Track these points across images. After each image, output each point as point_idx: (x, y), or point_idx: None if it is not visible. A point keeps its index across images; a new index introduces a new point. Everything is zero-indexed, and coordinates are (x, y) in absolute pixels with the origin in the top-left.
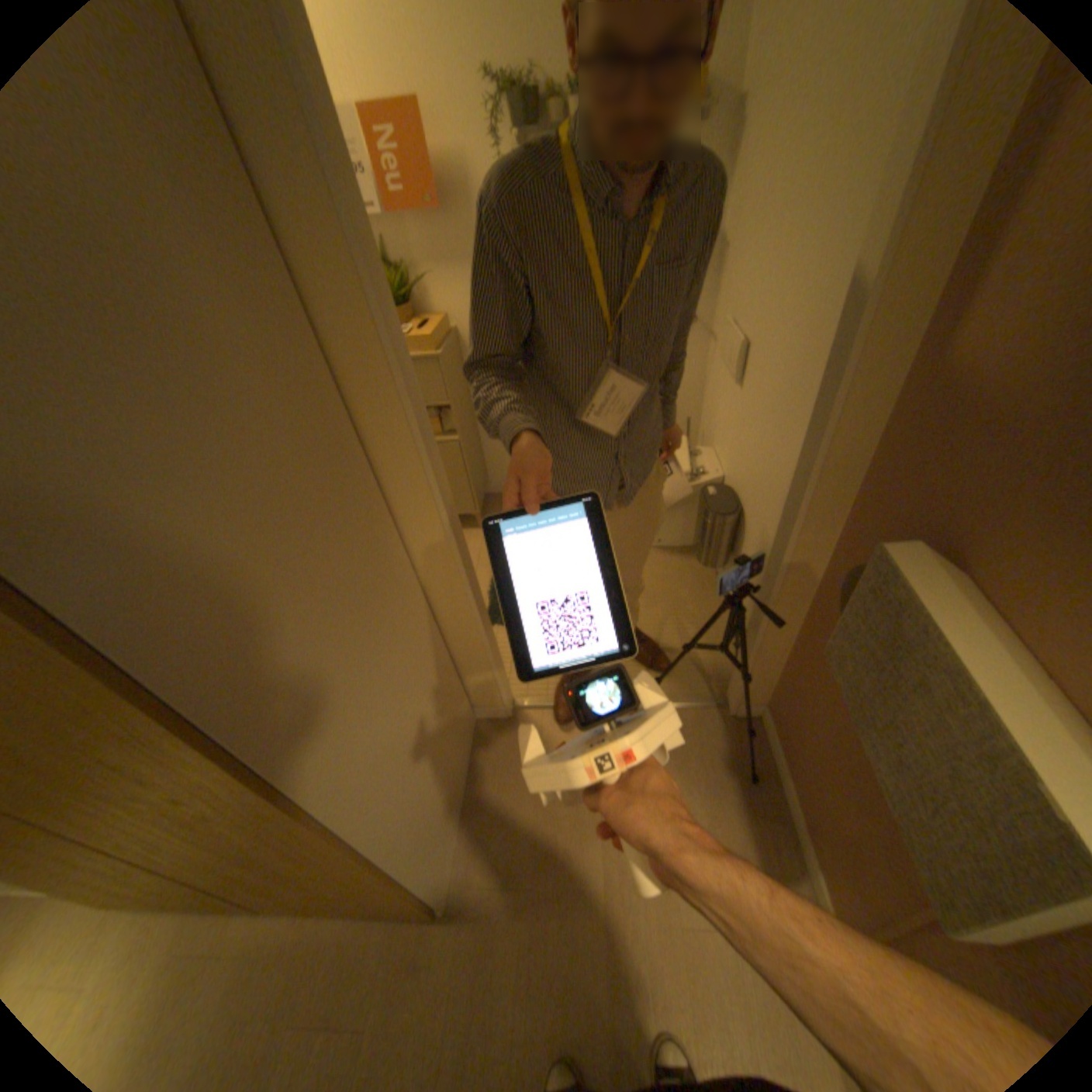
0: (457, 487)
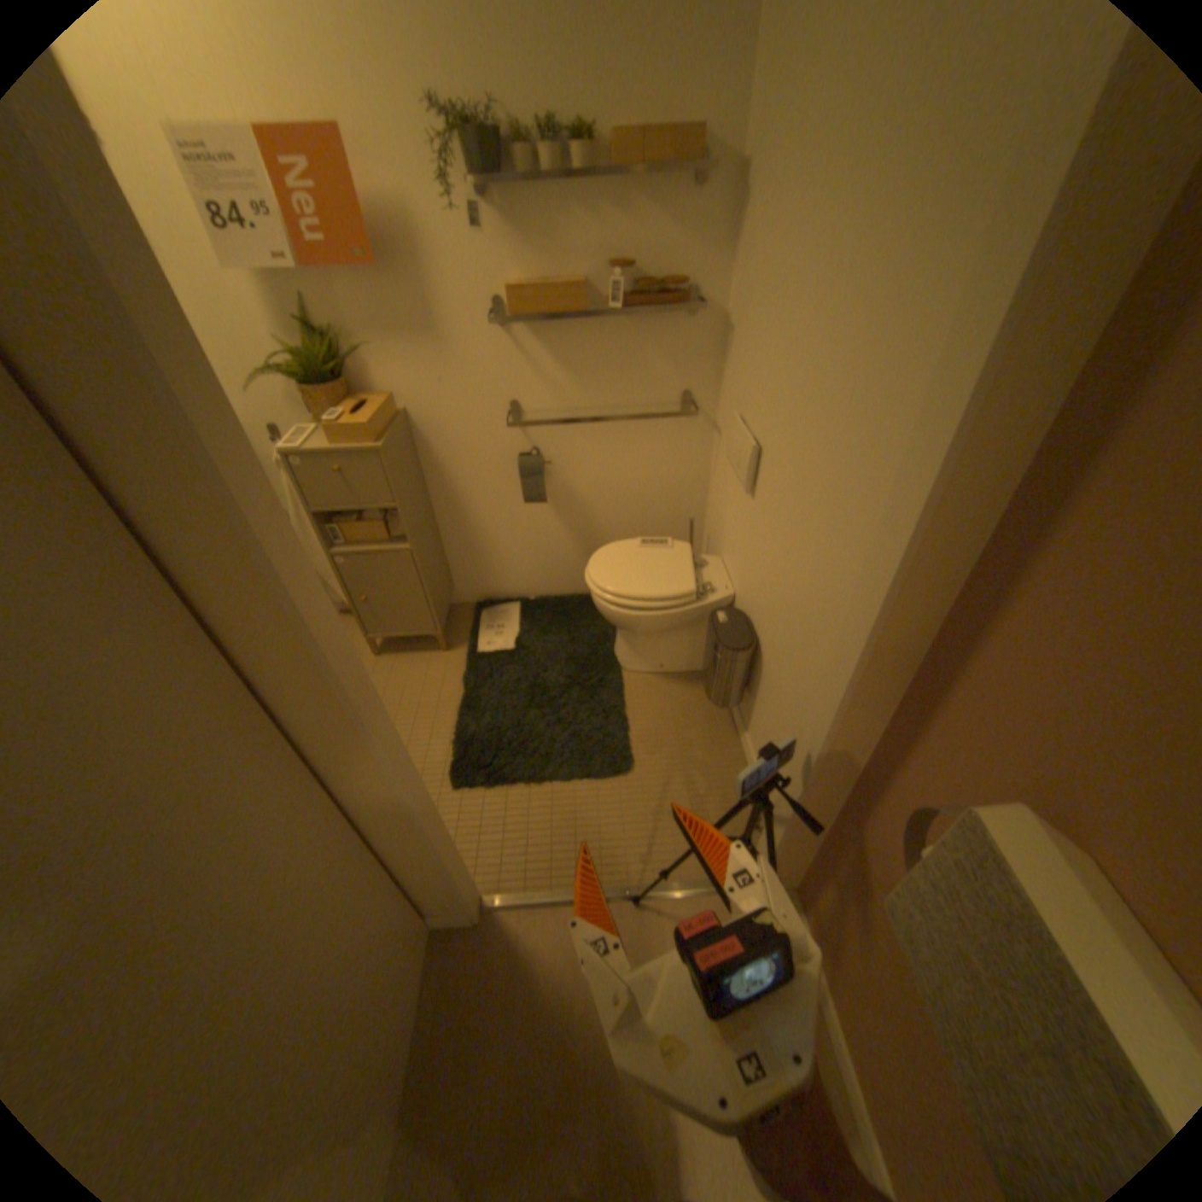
0: (411, 603)
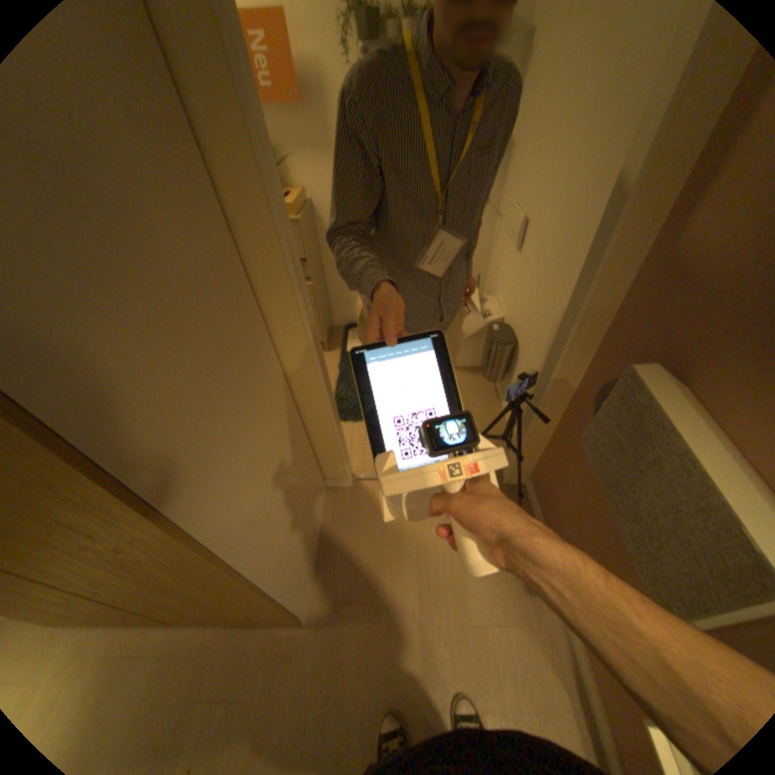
0: None
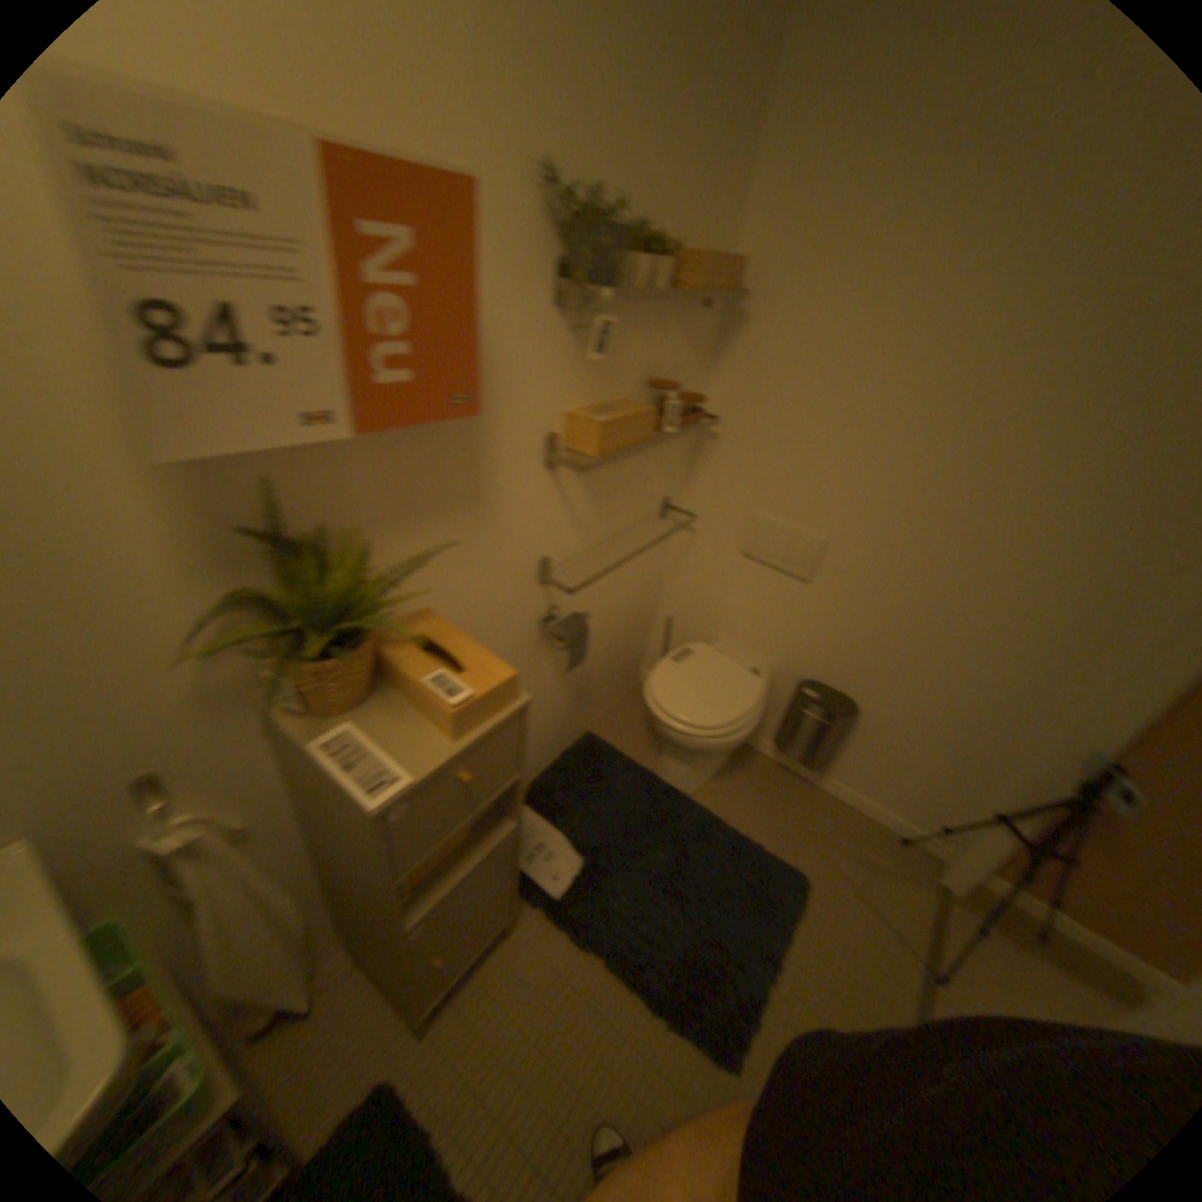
0: (495, 906)
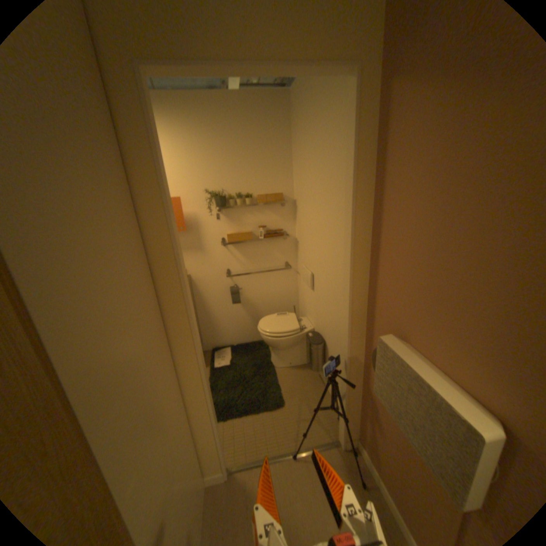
0: None
